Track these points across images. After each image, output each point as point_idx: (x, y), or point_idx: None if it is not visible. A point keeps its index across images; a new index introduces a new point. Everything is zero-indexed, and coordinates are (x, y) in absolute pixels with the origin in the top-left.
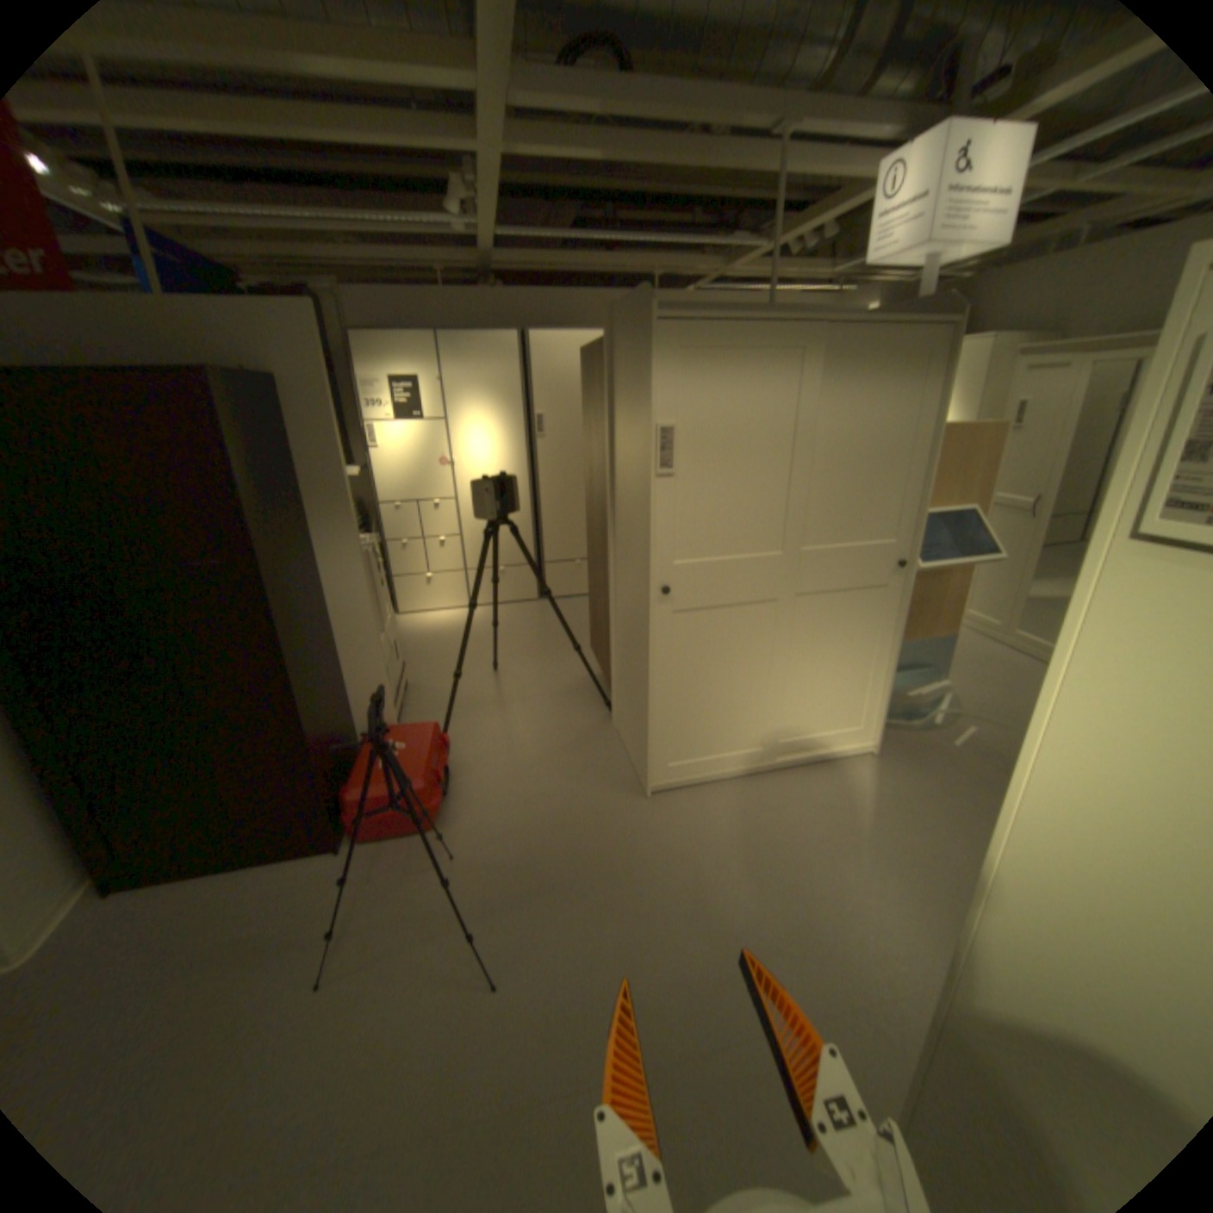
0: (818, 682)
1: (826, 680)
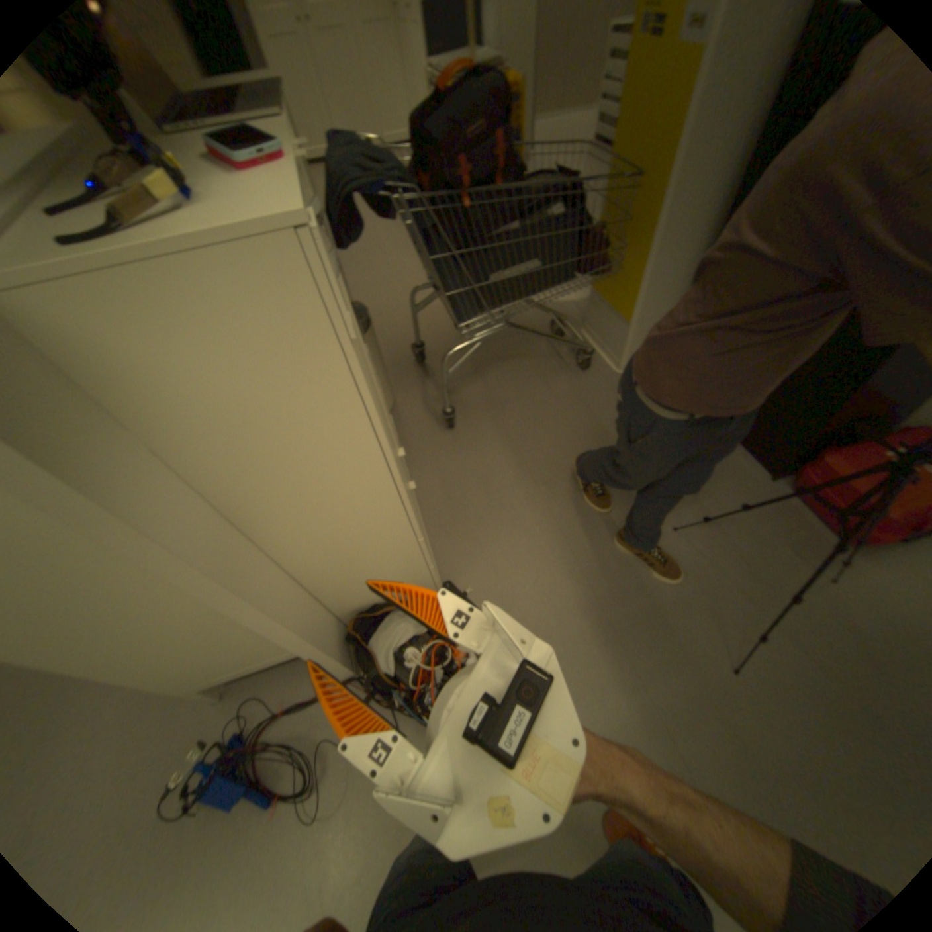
0: None
1: None
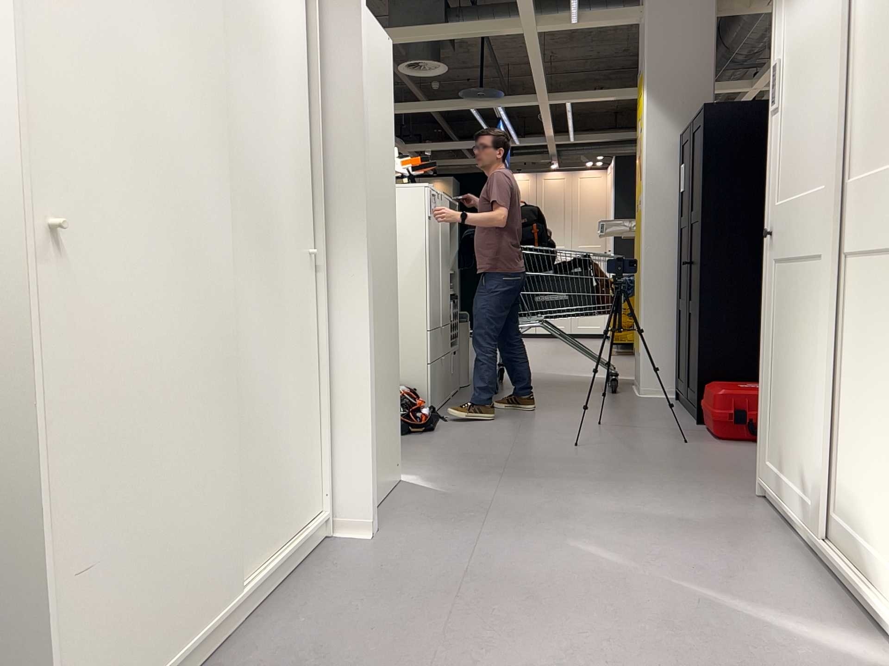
0: (861, 423)
1: (868, 426)
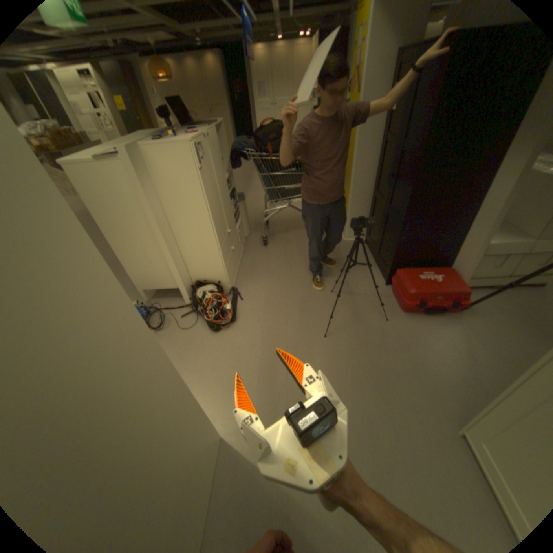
0: None
1: None
